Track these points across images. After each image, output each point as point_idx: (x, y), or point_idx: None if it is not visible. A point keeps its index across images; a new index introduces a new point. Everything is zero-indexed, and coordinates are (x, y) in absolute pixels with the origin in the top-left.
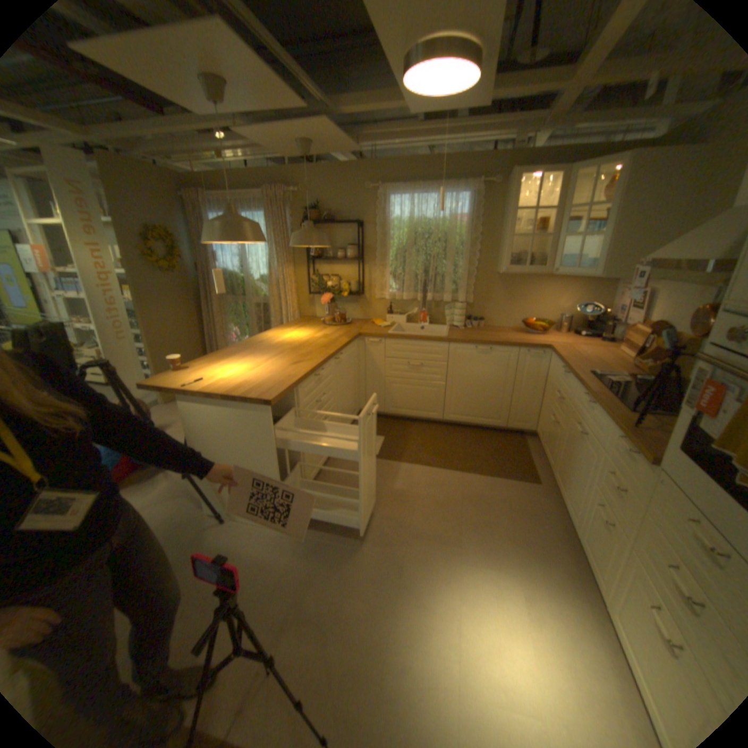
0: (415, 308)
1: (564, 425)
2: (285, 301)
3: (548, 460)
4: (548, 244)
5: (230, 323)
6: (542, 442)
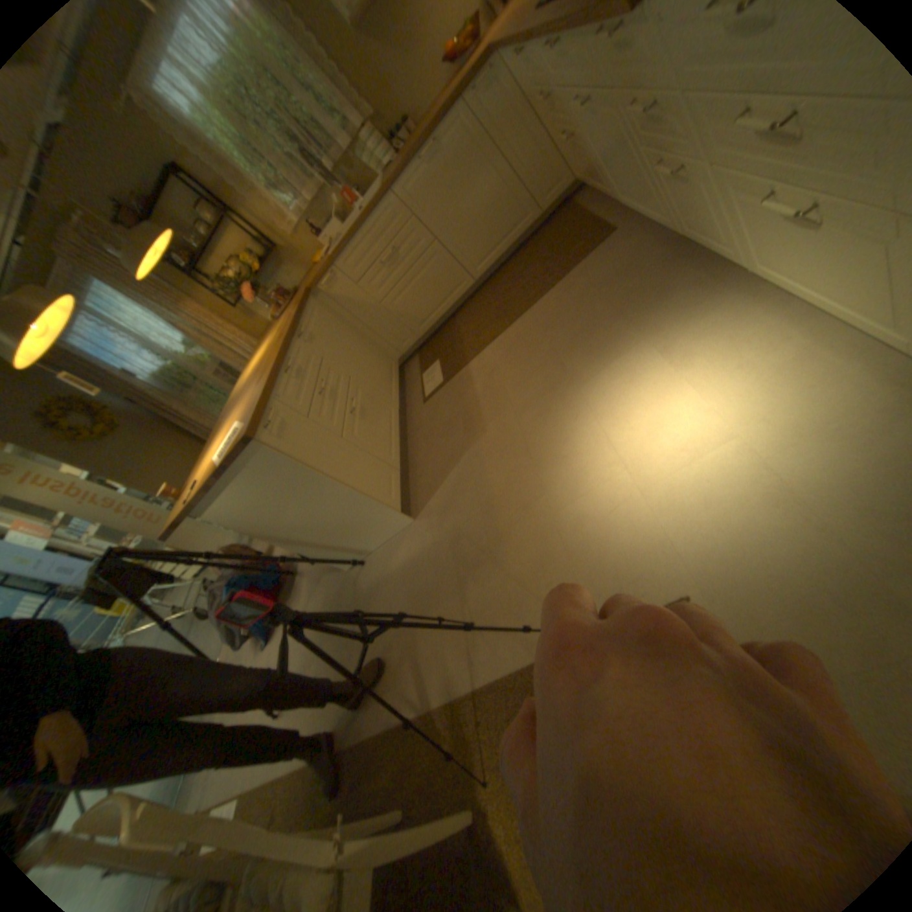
0: (331, 194)
1: (575, 121)
2: (228, 339)
3: (606, 191)
4: None
5: None
6: (588, 179)
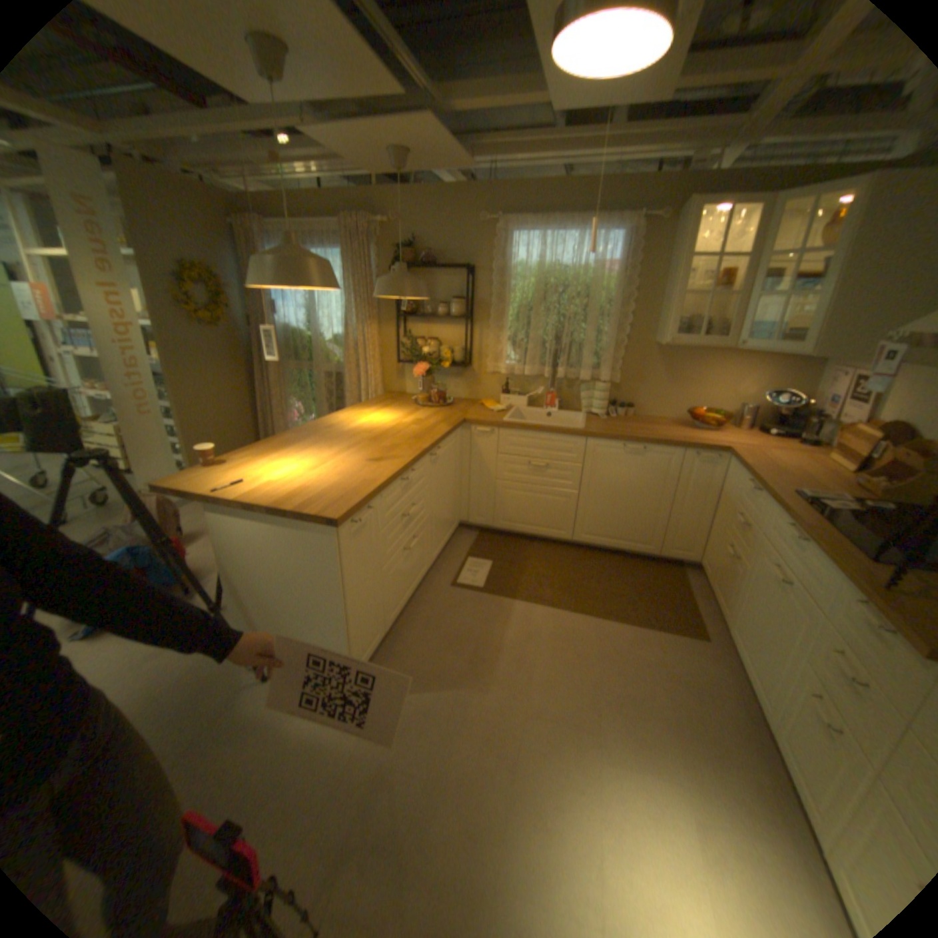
0: (540, 387)
1: (751, 563)
2: (365, 371)
3: (720, 608)
4: (732, 307)
5: (292, 397)
6: (711, 580)
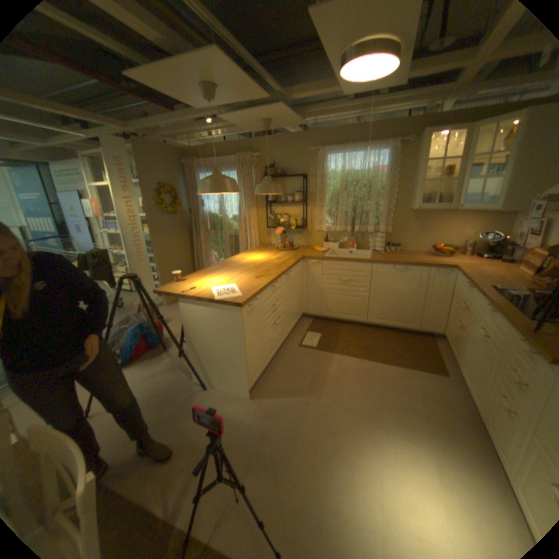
0: (345, 237)
1: (470, 329)
2: (249, 233)
3: (455, 358)
4: (454, 186)
5: (211, 249)
6: (450, 343)
